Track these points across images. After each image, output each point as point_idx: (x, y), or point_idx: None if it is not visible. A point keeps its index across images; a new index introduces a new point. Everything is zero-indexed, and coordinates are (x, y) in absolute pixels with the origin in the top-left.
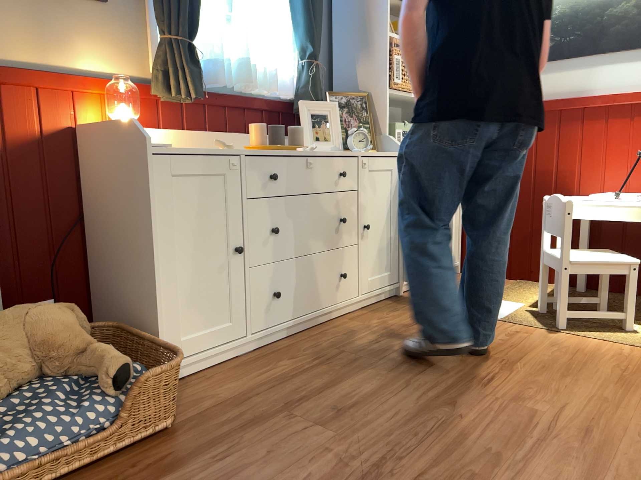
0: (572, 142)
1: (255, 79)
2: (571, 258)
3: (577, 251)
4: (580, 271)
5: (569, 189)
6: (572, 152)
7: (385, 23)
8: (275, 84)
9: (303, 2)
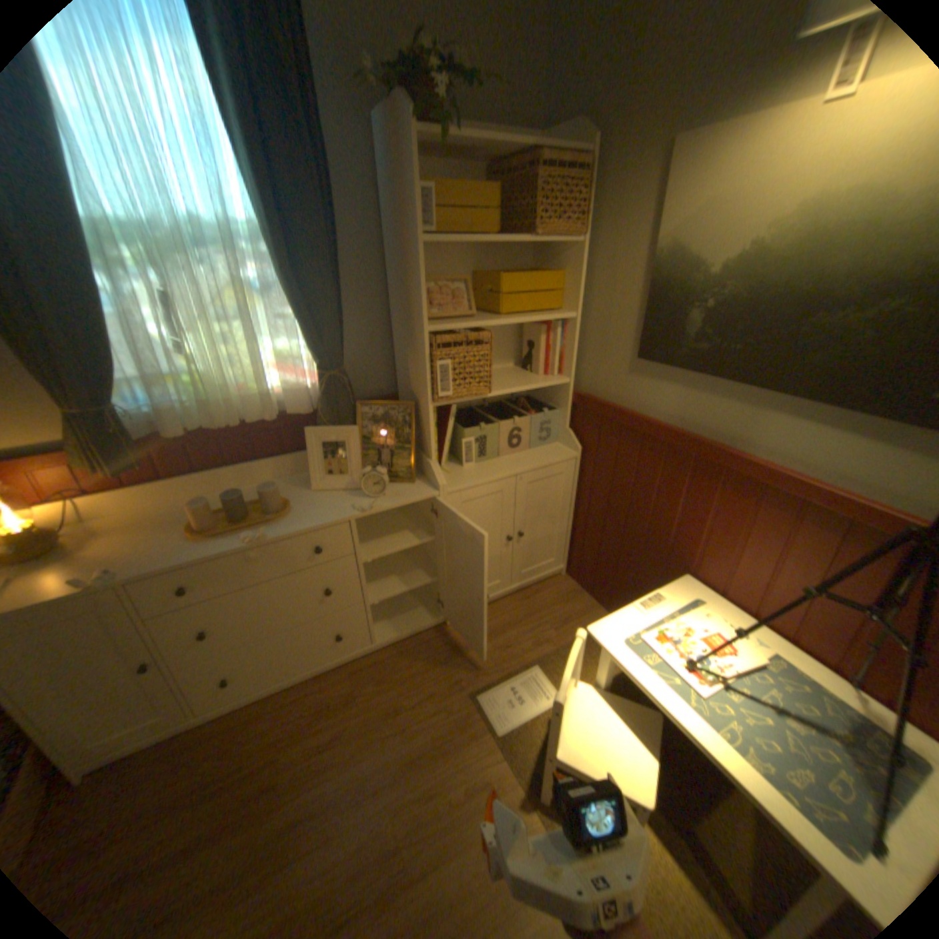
0: (705, 507)
1: (249, 403)
2: (566, 750)
3: (610, 712)
4: (570, 773)
5: (688, 564)
6: (702, 519)
7: (422, 316)
8: (288, 397)
9: (289, 301)
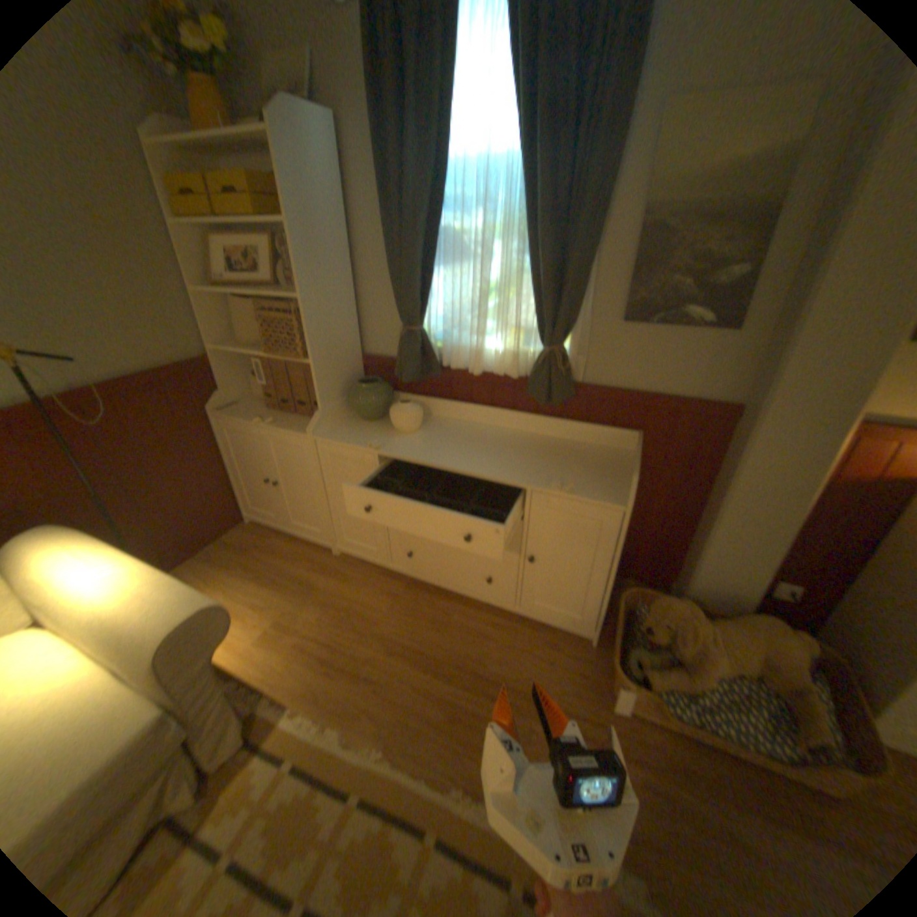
0: None
1: None
2: None
3: None
4: None
5: None
6: None
7: None
8: None
9: None
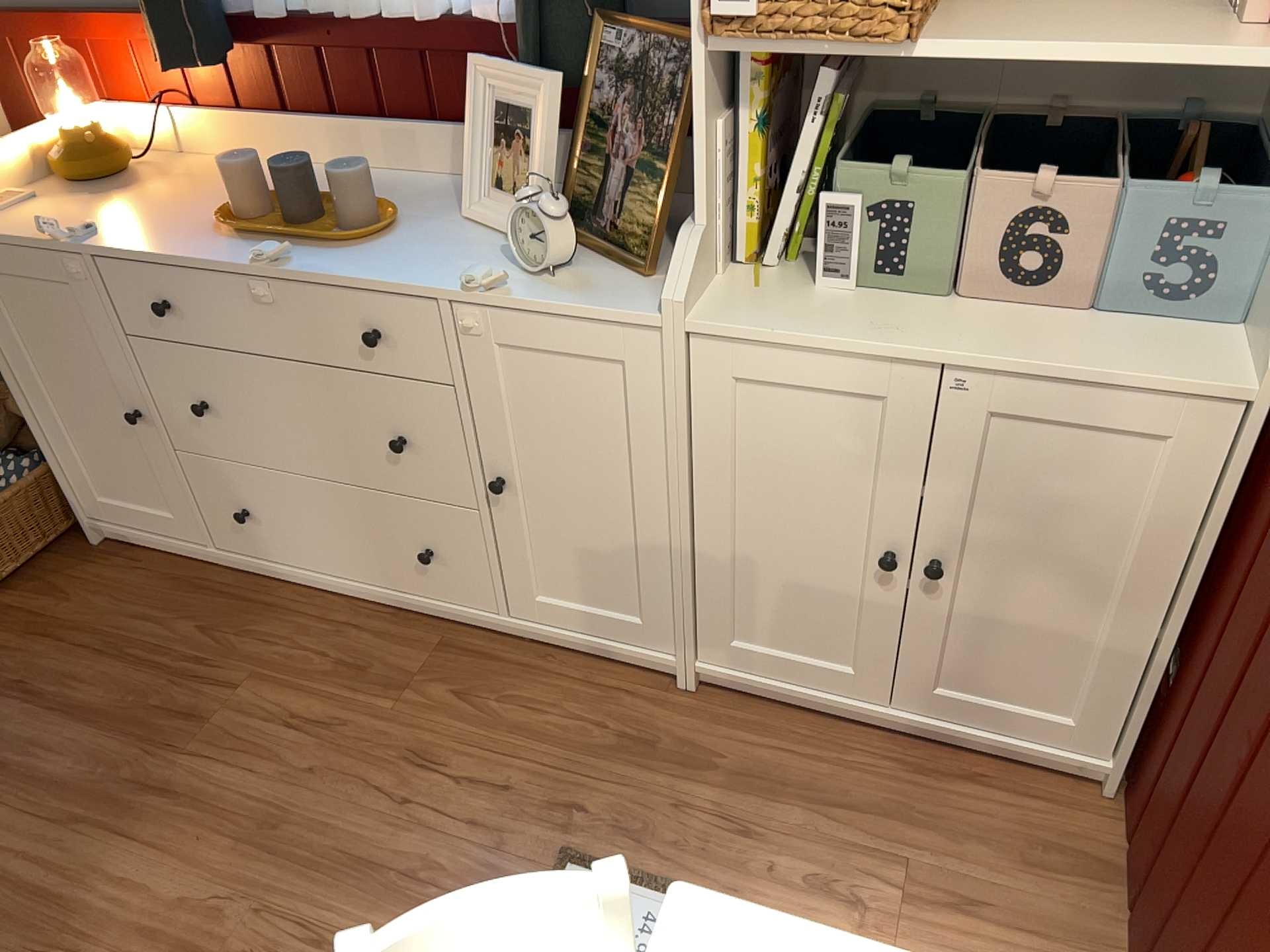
0: None
1: None
2: None
3: None
4: None
5: None
6: None
7: None
8: None
9: None
